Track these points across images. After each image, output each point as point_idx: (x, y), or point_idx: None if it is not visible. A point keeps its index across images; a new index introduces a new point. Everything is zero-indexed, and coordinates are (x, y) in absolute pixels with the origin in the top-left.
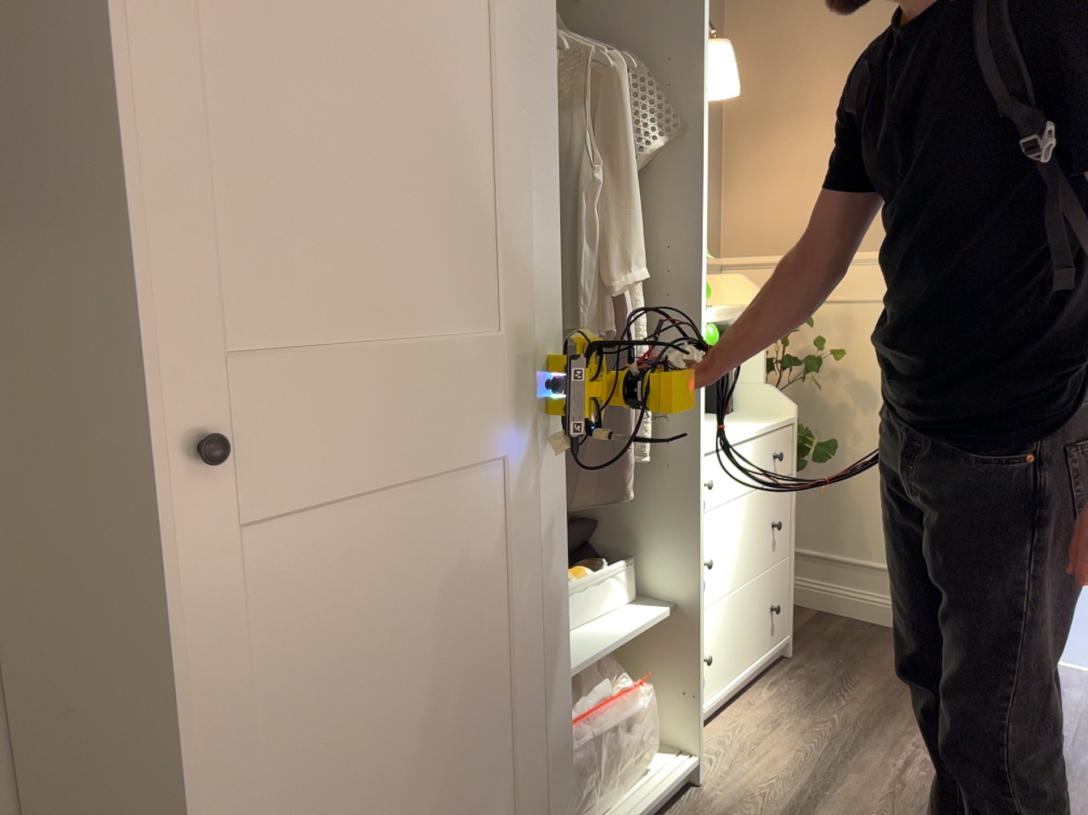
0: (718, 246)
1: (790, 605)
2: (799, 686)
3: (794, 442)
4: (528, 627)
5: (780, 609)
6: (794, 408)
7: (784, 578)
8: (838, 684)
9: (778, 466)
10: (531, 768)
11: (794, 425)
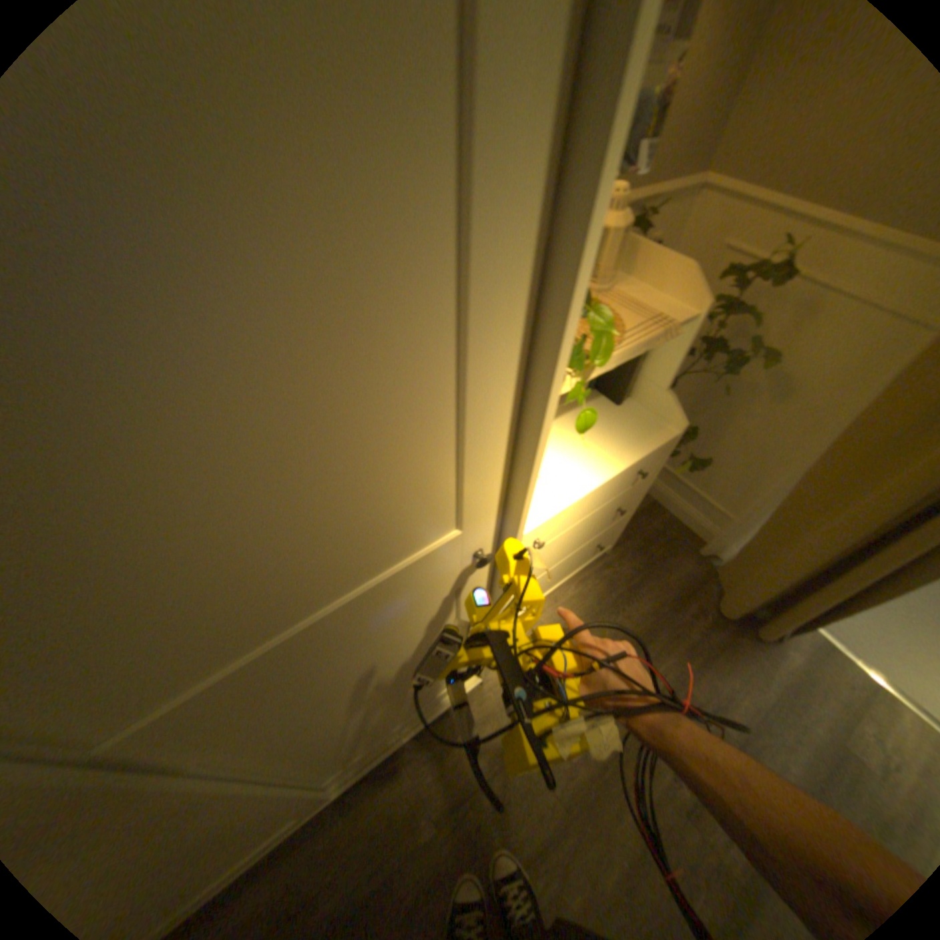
0: (706, 154)
1: (616, 534)
2: (597, 587)
3: (667, 450)
4: (246, 808)
5: (600, 550)
6: (682, 423)
7: (615, 527)
8: (625, 593)
9: (638, 476)
10: (288, 808)
11: (674, 438)
